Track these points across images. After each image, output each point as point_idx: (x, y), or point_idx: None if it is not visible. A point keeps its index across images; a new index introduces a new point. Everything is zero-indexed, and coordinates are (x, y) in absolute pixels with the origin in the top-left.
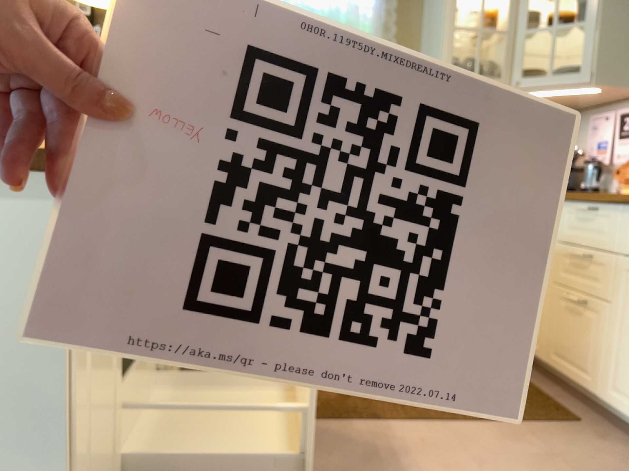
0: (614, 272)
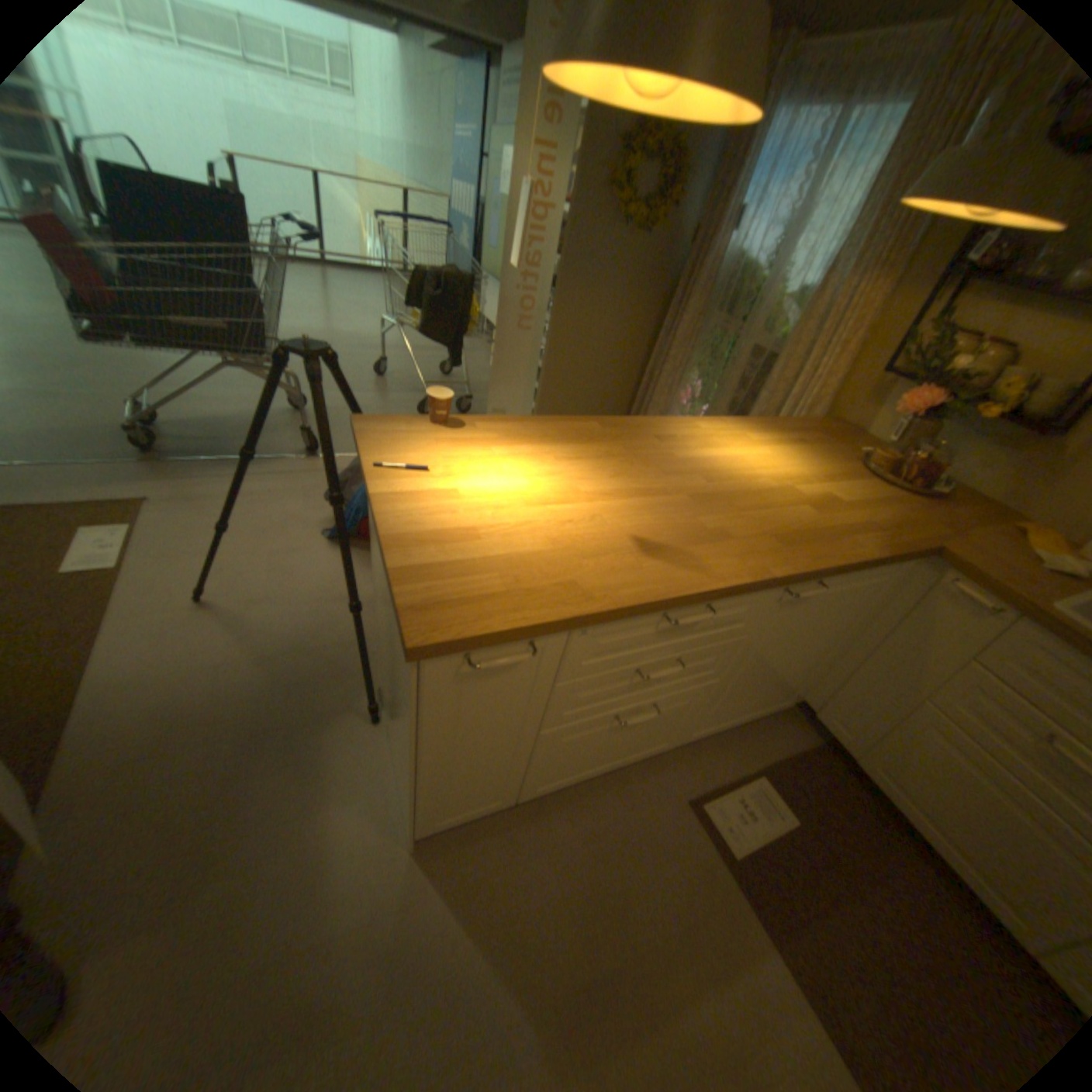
0: None
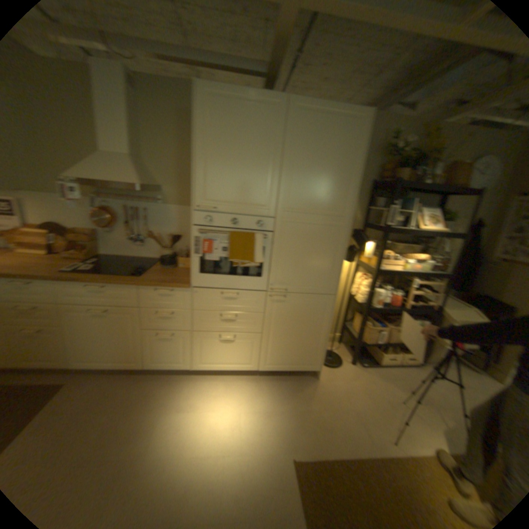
0: (51, 314)
